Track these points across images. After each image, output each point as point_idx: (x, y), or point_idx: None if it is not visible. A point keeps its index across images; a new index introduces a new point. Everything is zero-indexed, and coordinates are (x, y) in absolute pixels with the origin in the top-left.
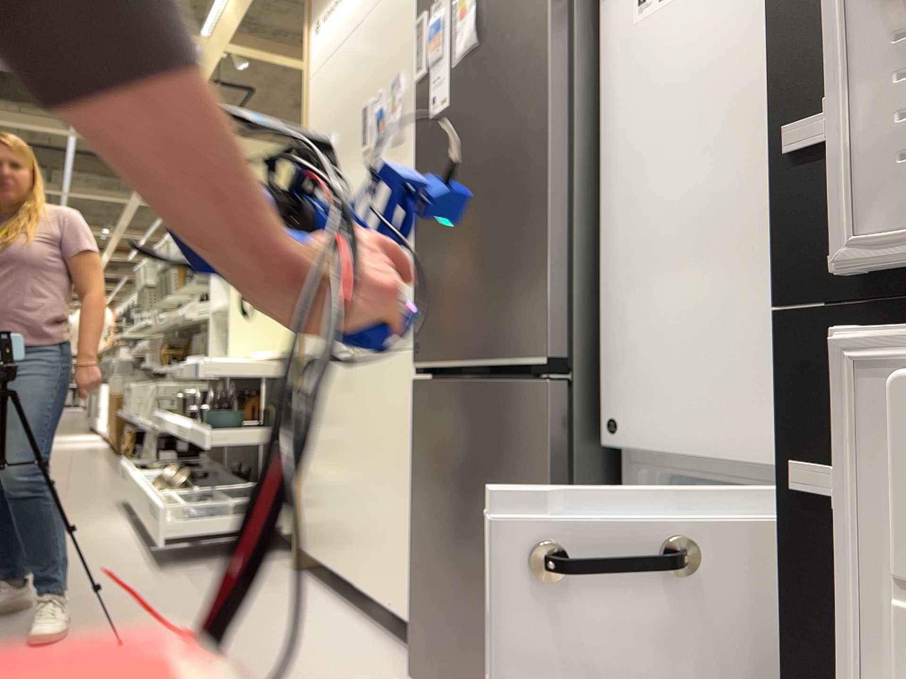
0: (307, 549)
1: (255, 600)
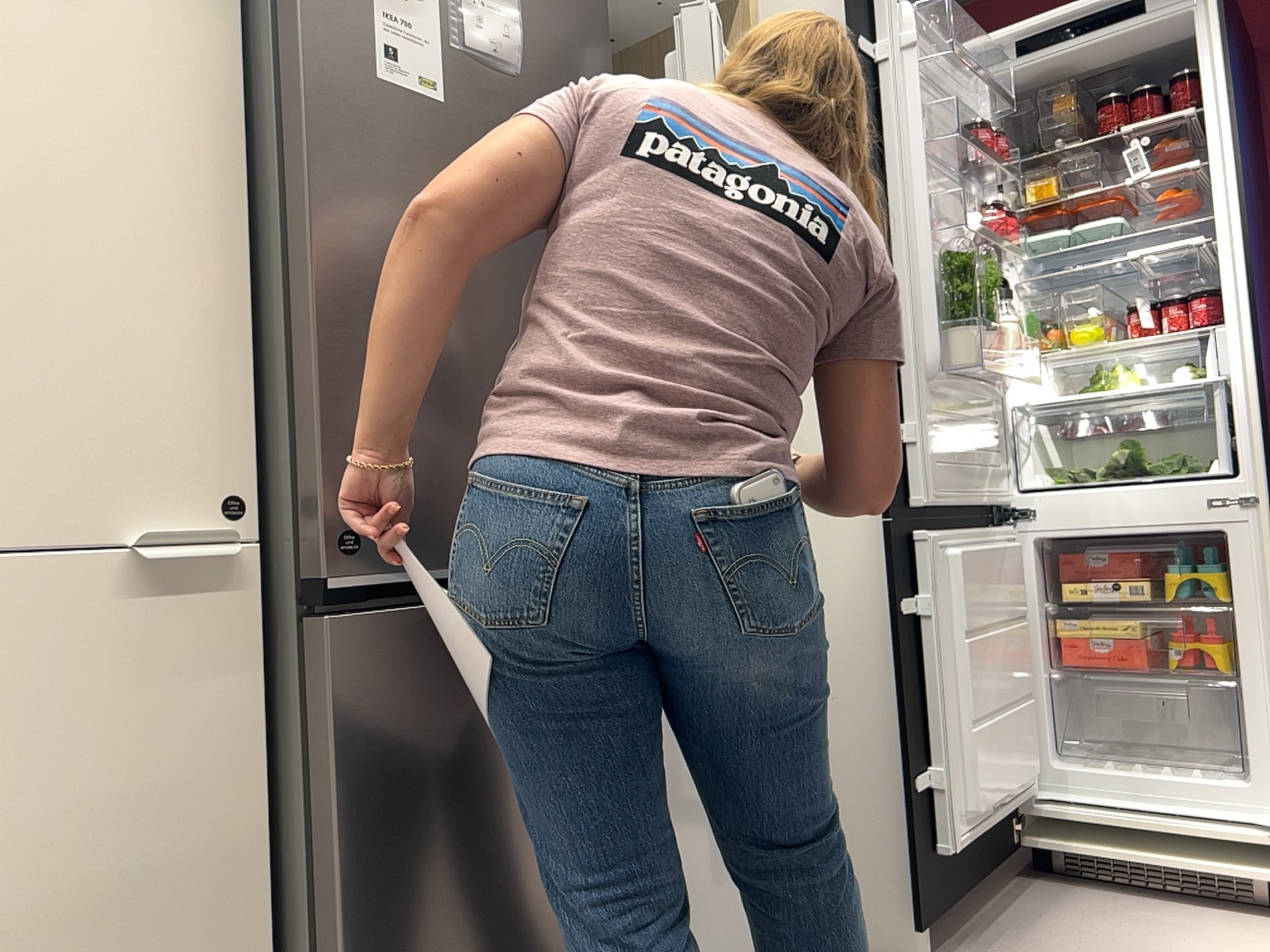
0: None
1: None
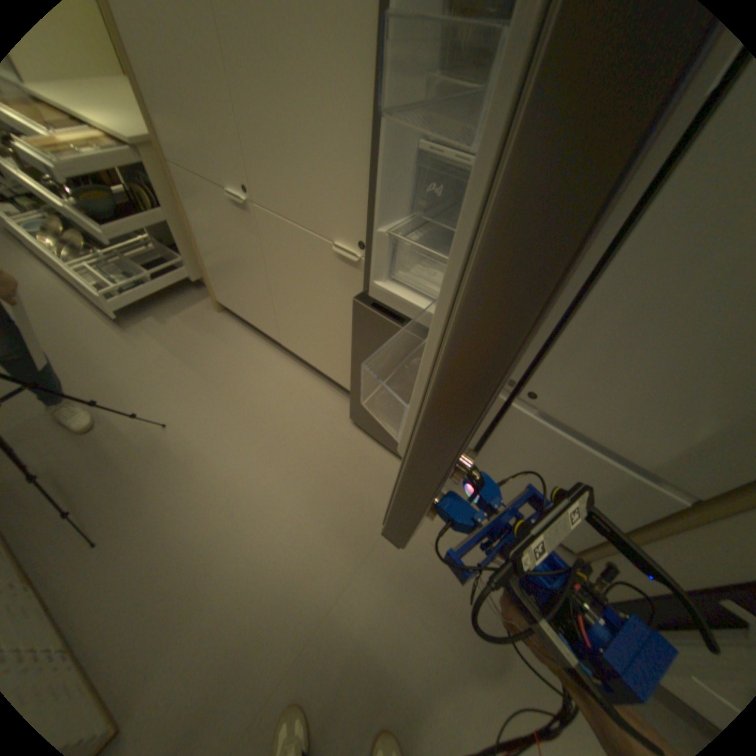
0: (226, 305)
1: (213, 351)
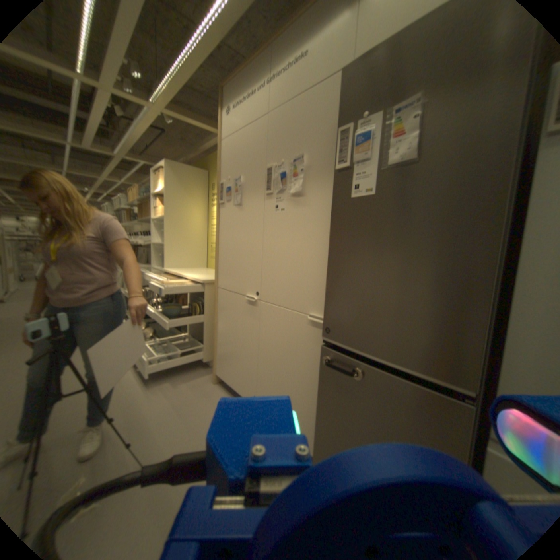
0: (221, 377)
1: (201, 411)
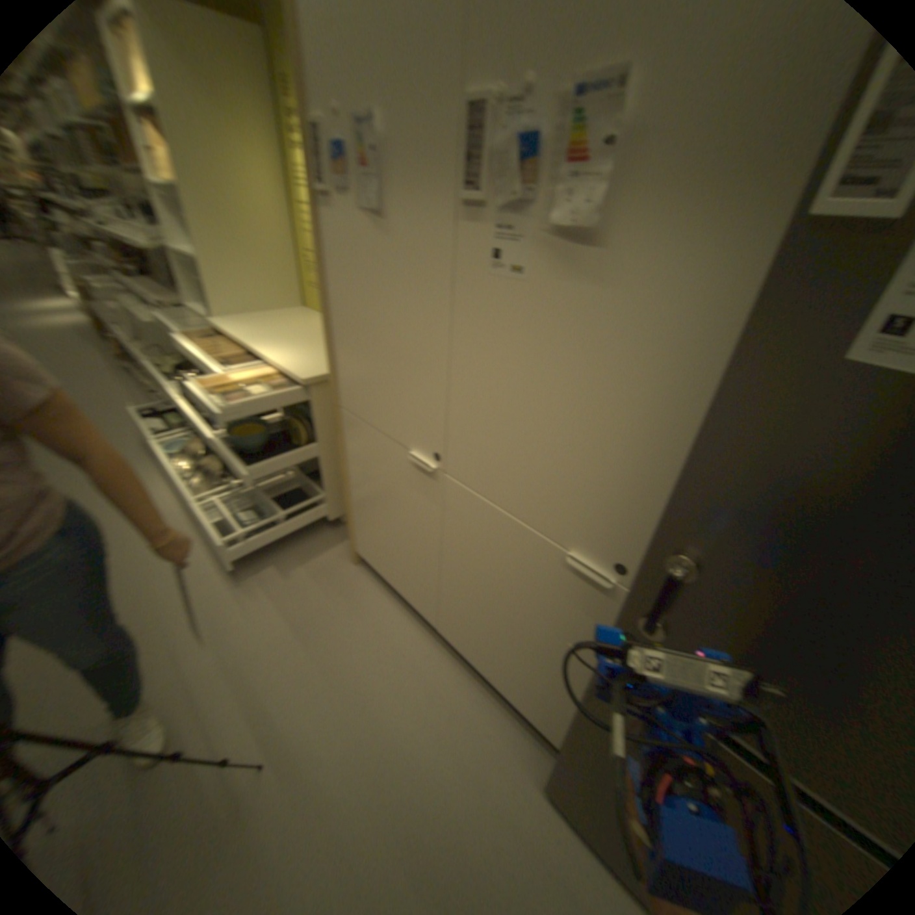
0: (365, 559)
1: (340, 629)
